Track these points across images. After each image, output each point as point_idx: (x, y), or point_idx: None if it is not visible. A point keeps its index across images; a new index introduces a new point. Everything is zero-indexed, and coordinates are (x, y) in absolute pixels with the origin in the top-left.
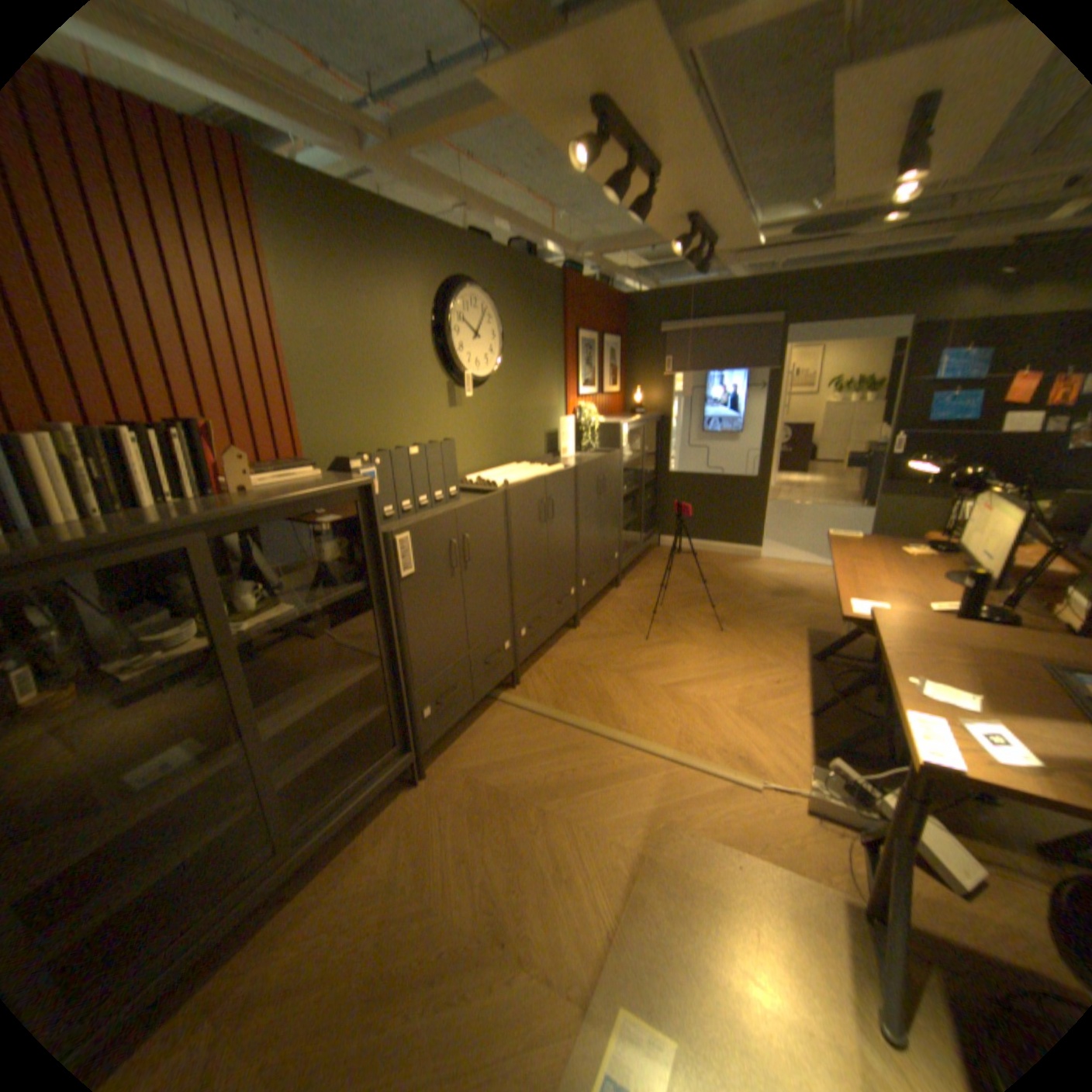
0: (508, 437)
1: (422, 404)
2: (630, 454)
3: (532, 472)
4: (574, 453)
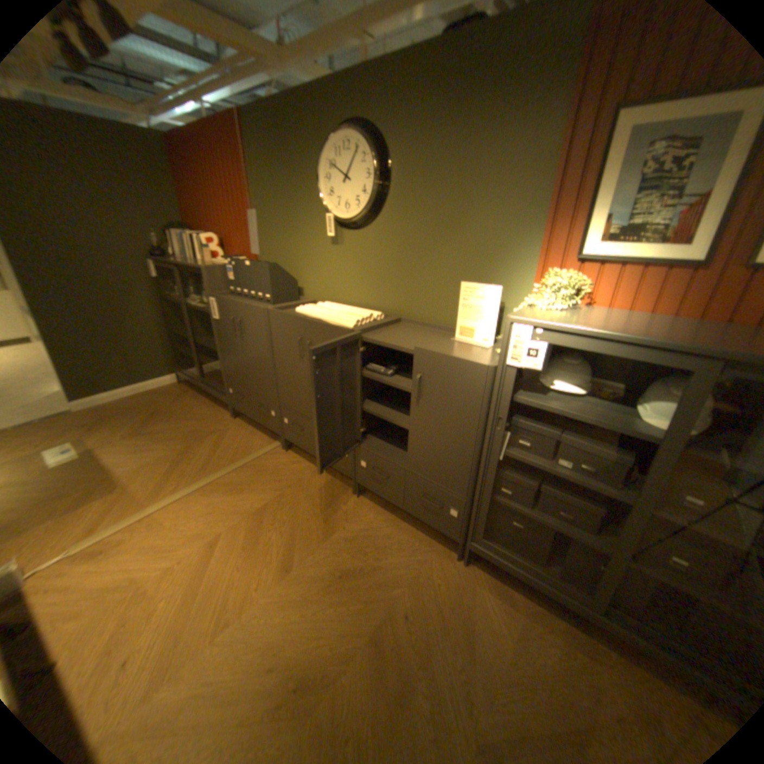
0: (394, 285)
1: (311, 239)
2: (666, 426)
3: (333, 315)
4: (494, 344)
